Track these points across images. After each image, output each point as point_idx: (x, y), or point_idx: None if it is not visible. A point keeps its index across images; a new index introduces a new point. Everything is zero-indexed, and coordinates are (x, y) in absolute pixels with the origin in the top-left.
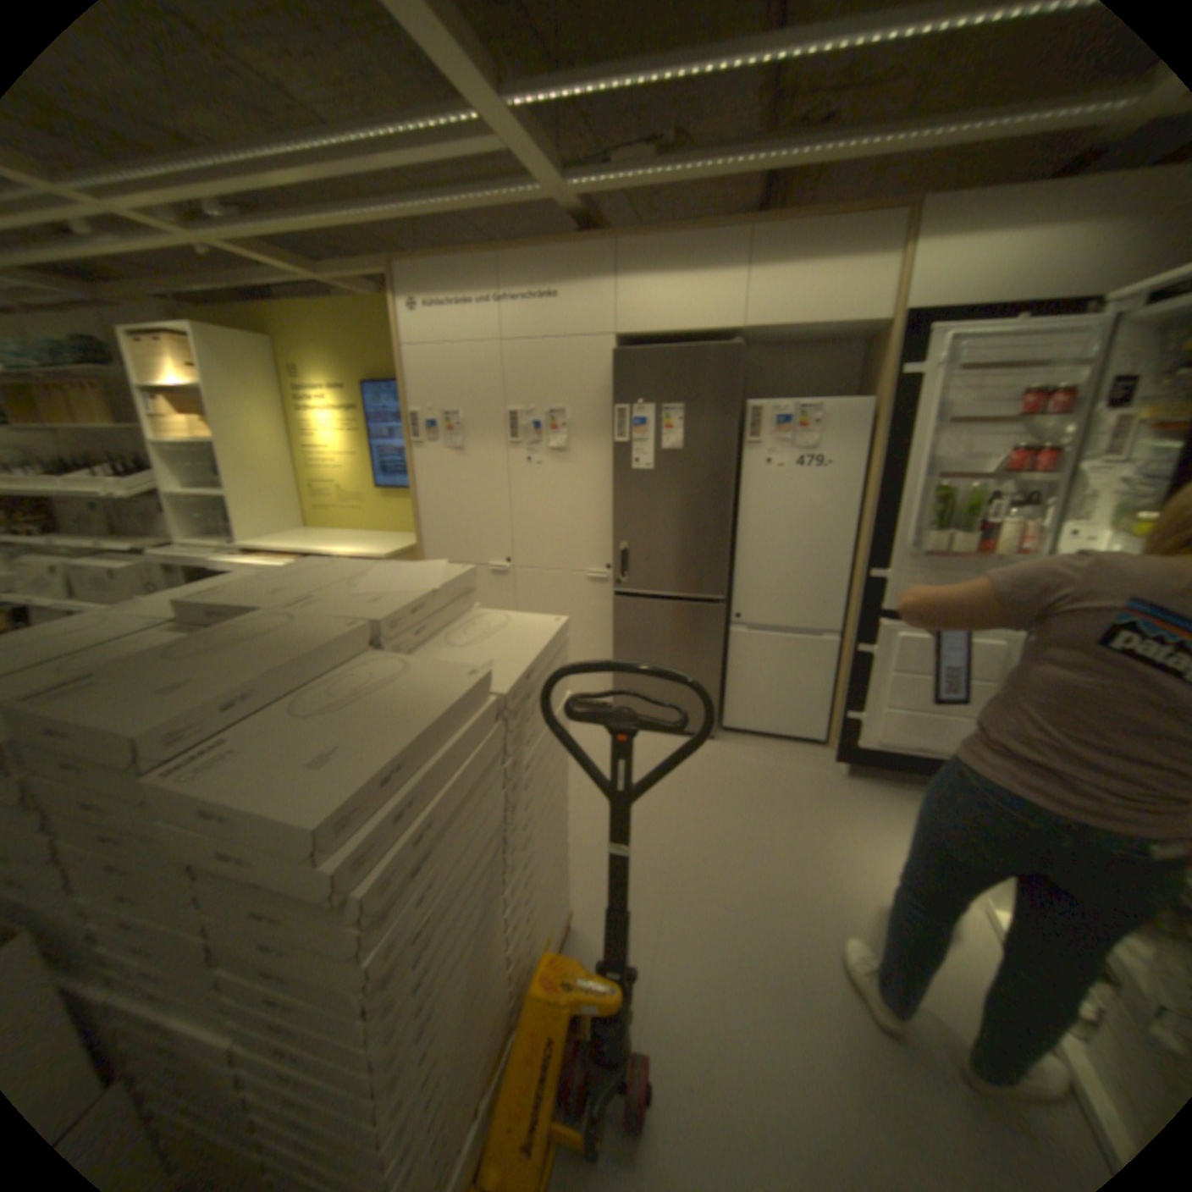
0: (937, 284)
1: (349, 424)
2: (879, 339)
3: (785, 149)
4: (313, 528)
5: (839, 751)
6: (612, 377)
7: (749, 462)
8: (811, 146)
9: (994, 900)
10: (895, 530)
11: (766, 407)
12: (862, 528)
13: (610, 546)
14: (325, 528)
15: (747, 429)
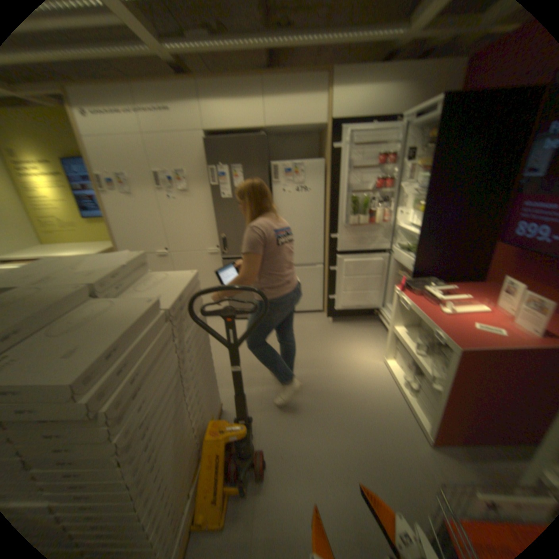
0: (343, 108)
1: (60, 184)
2: (324, 134)
3: (272, 40)
4: (48, 245)
5: (328, 313)
6: (206, 154)
7: (276, 192)
8: (283, 40)
9: (385, 357)
10: (338, 218)
11: (280, 166)
12: (326, 218)
13: (218, 237)
14: (56, 245)
15: (273, 177)
